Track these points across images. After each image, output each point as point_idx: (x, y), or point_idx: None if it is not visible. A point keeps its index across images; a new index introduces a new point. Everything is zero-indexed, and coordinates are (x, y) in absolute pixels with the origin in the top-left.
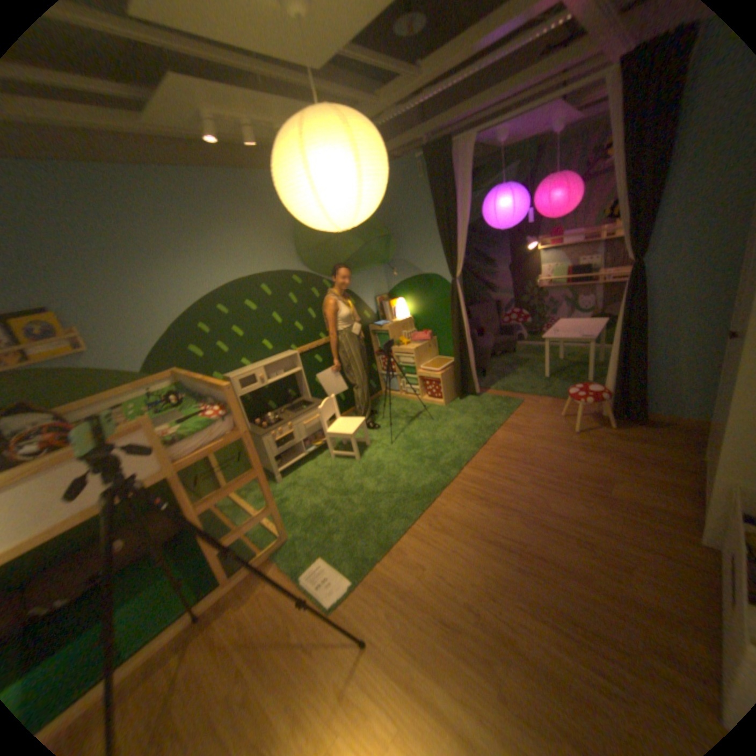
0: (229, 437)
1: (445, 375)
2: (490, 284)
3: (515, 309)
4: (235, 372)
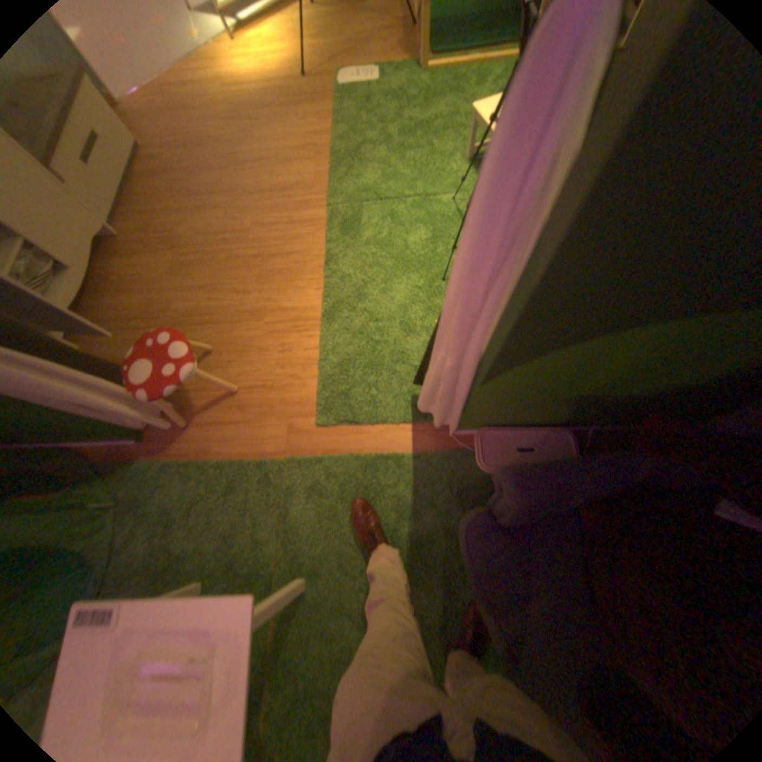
0: None
1: None
2: None
3: None
4: None
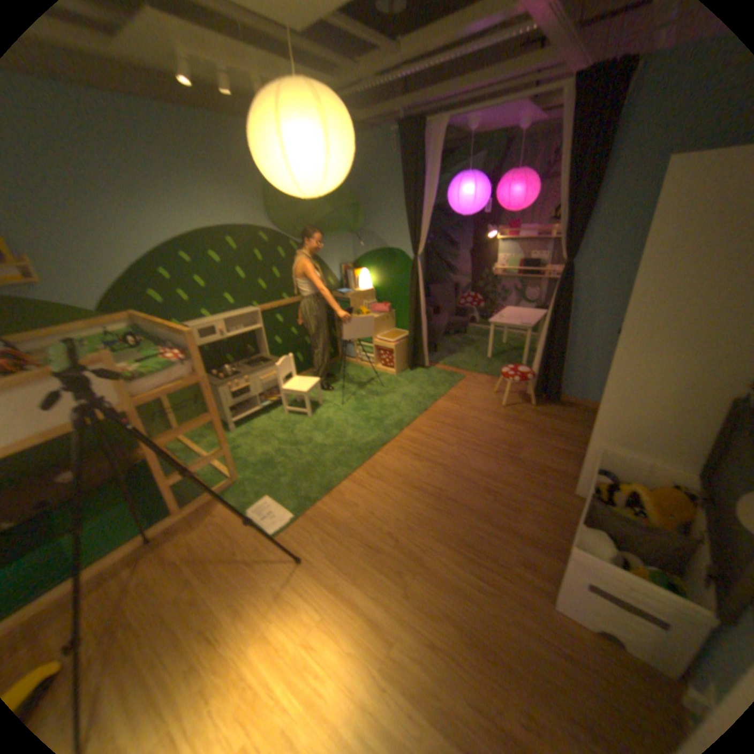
0: (185, 380)
1: (398, 346)
2: (451, 266)
3: (471, 293)
4: (193, 322)
